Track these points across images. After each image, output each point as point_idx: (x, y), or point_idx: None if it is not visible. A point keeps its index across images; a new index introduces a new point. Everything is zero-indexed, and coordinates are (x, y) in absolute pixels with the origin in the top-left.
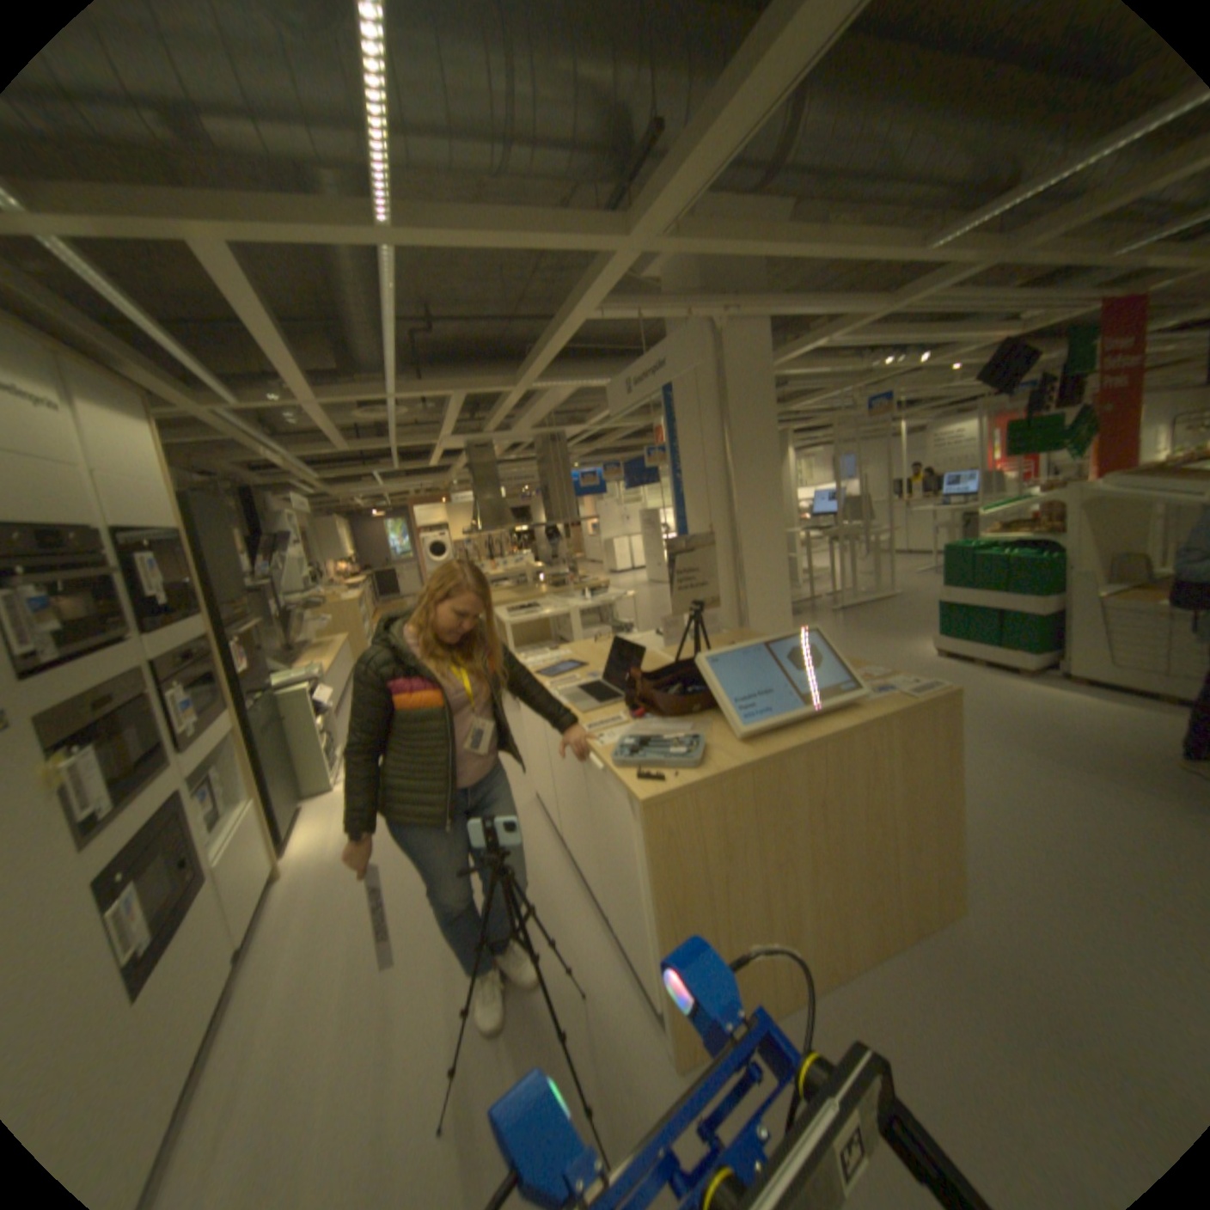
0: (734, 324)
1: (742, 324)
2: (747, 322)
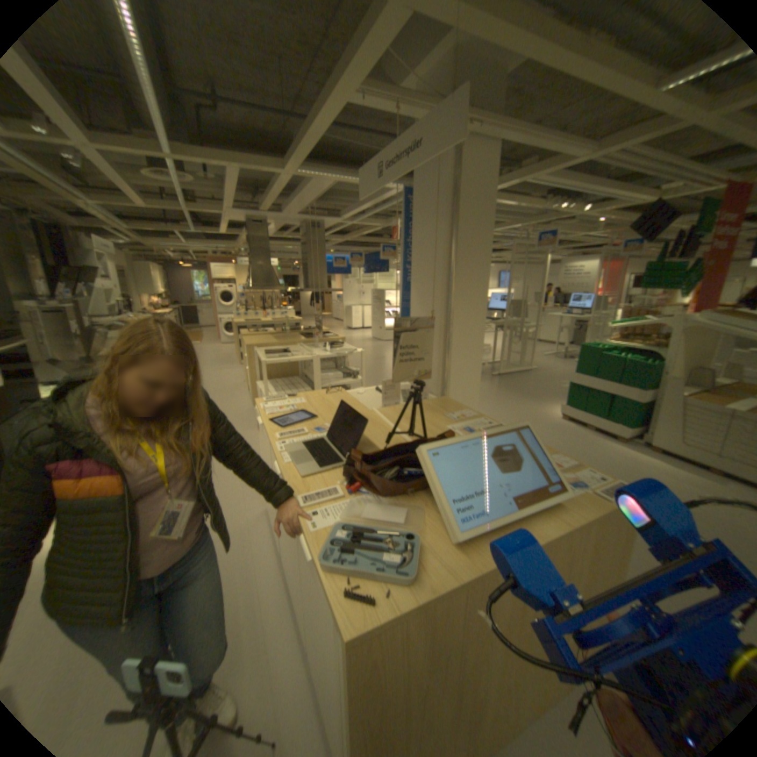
0: (474, 141)
1: (480, 142)
2: (485, 140)
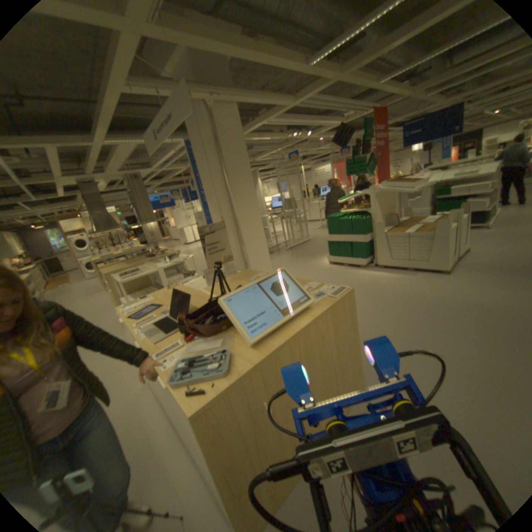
0: (219, 105)
1: (223, 106)
2: (225, 104)
